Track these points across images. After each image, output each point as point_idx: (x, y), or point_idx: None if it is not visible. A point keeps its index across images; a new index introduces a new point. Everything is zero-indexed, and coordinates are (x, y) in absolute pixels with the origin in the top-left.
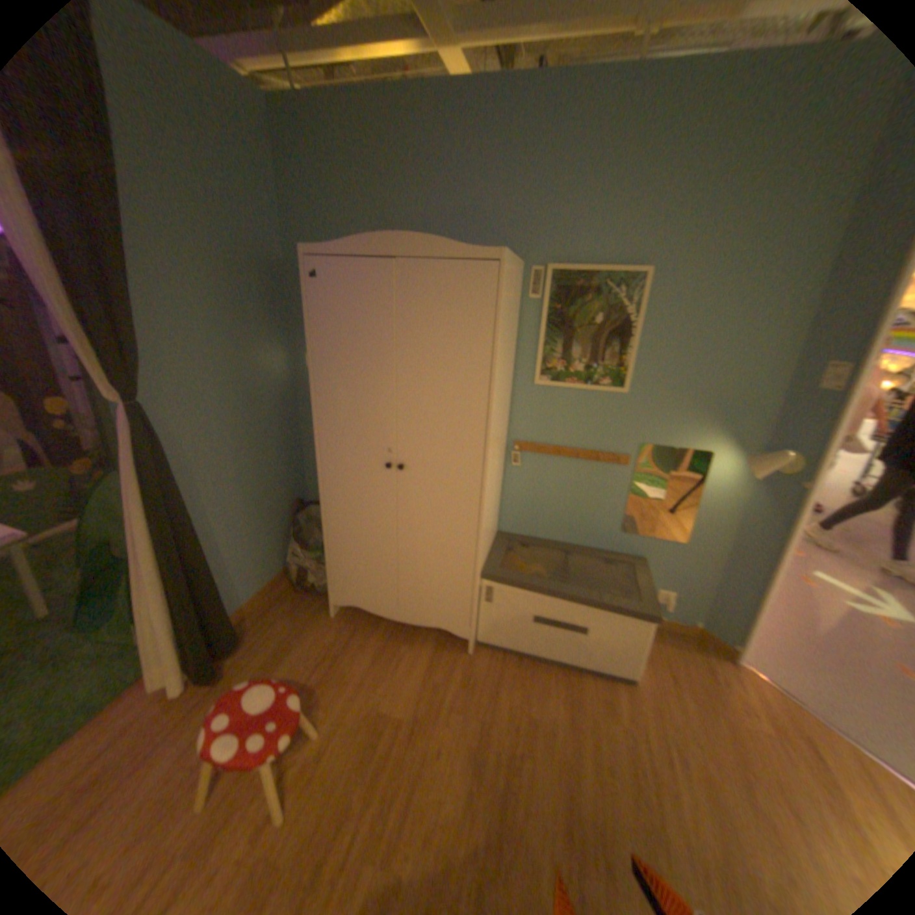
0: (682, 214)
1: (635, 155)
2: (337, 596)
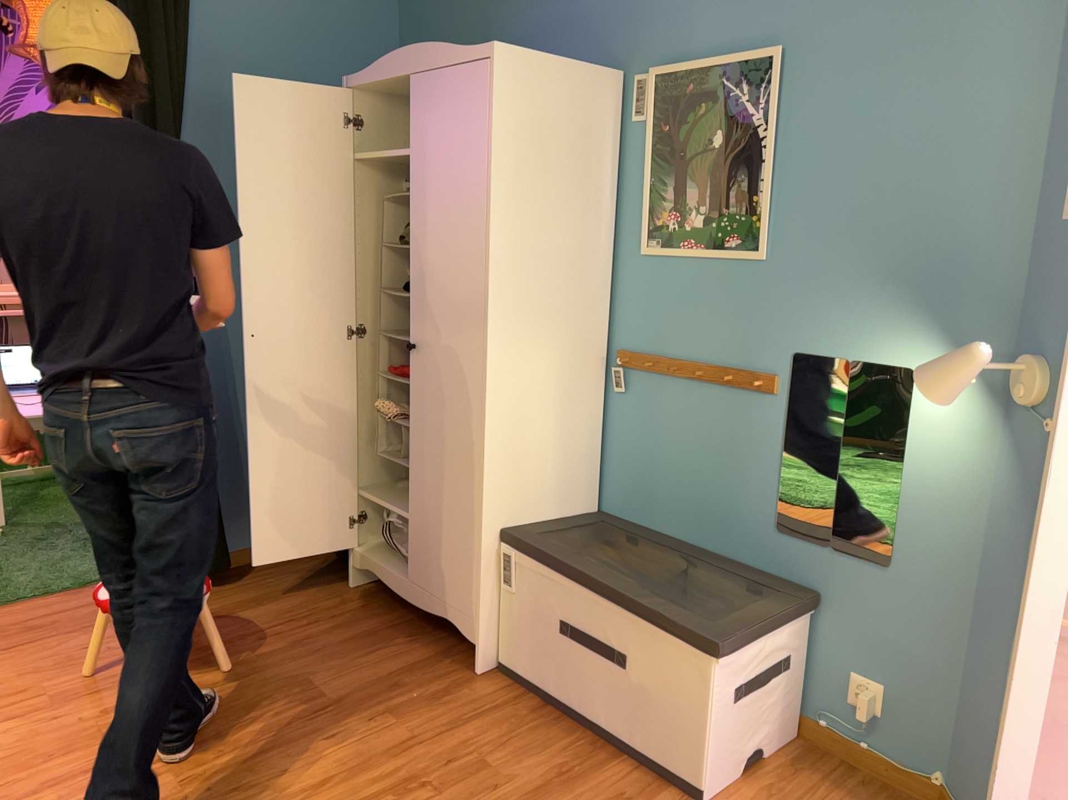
0: None
1: None
2: (353, 550)
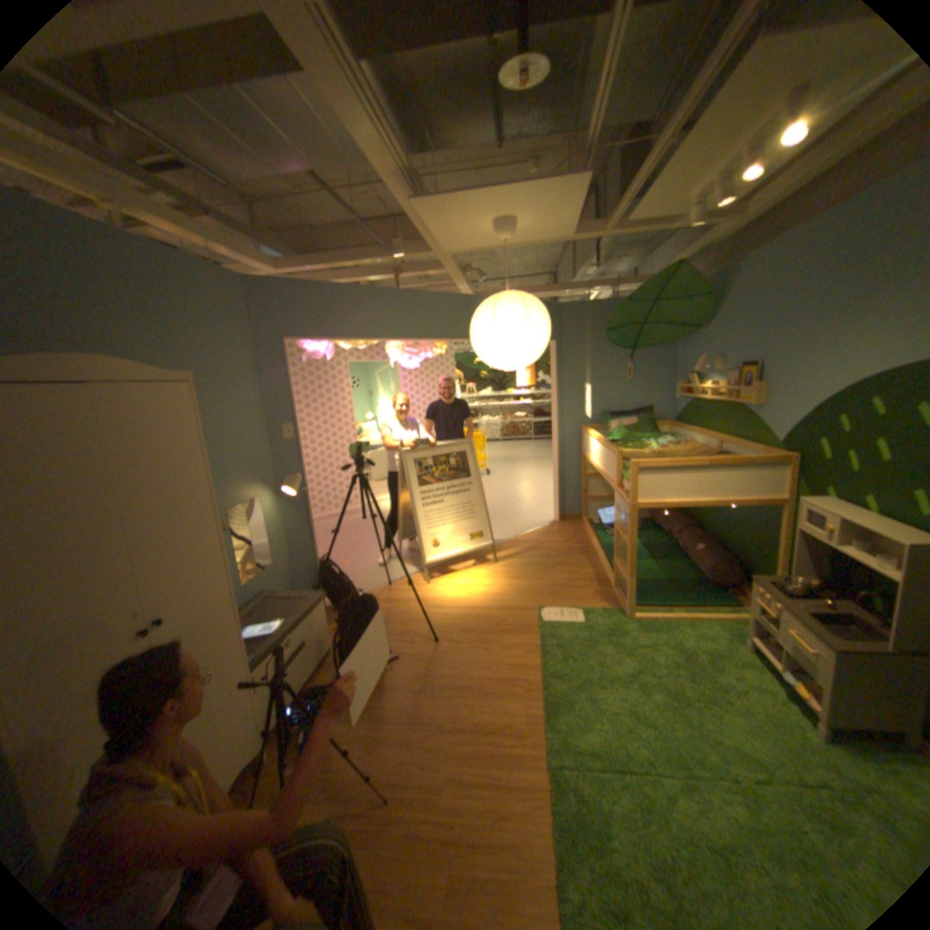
0: (186, 347)
1: (142, 301)
2: None
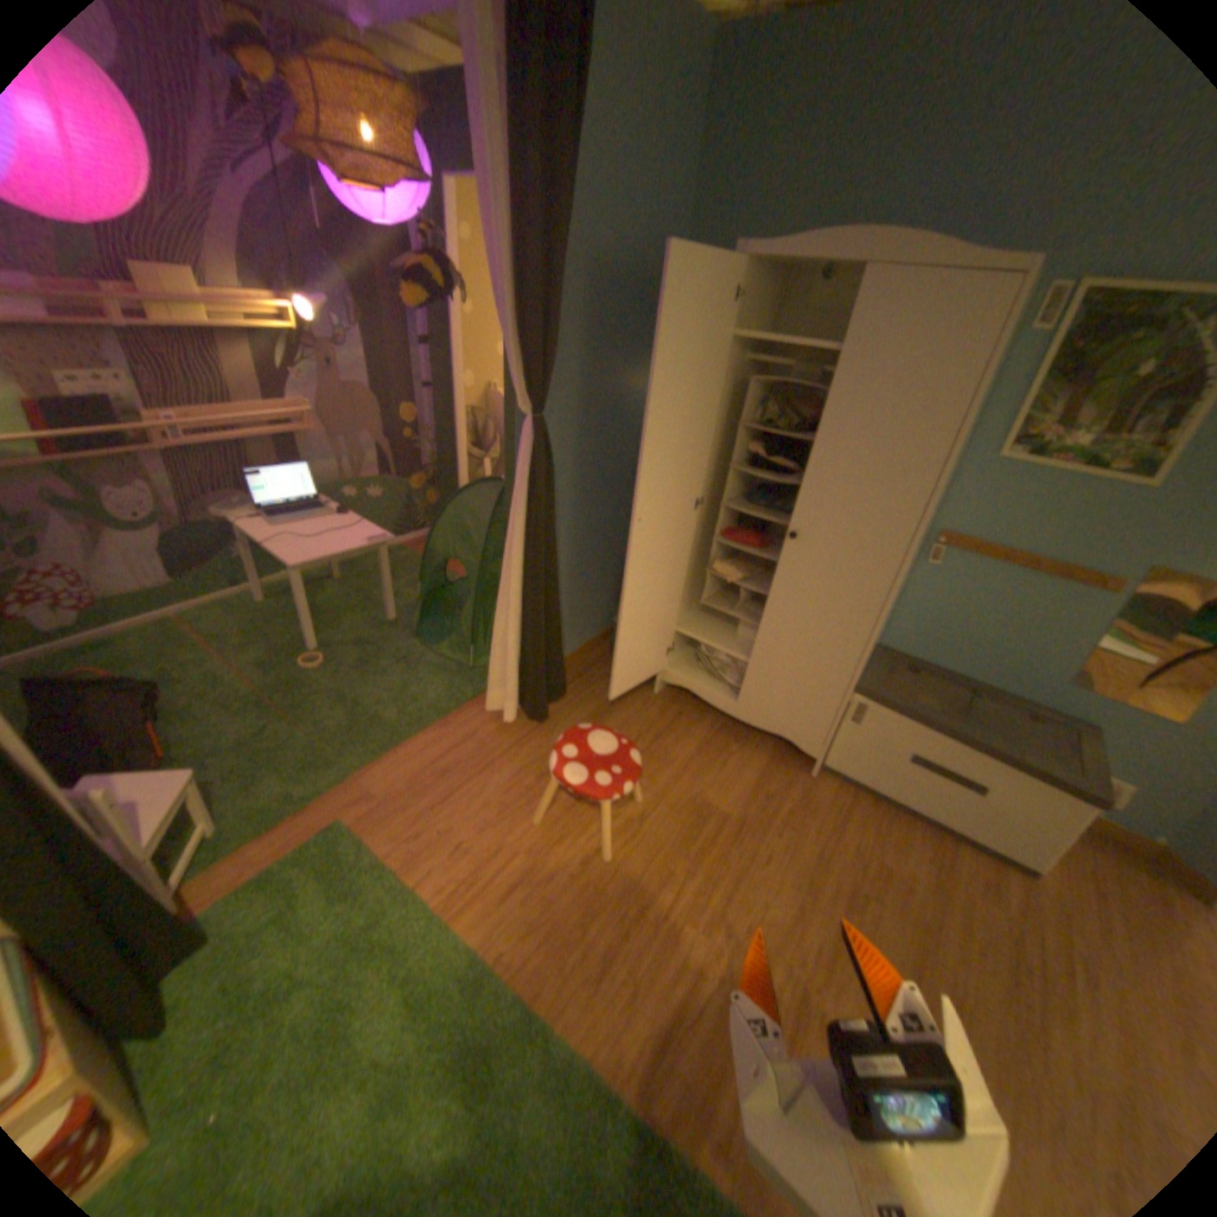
0: None
1: None
2: (667, 670)
